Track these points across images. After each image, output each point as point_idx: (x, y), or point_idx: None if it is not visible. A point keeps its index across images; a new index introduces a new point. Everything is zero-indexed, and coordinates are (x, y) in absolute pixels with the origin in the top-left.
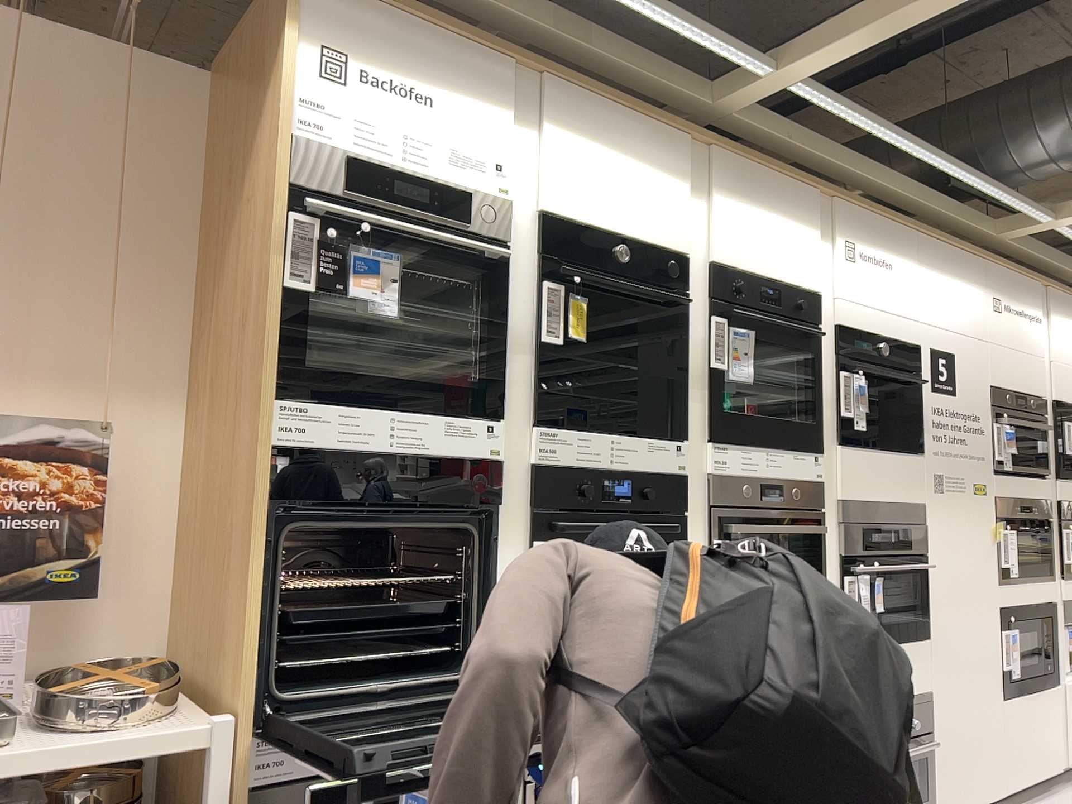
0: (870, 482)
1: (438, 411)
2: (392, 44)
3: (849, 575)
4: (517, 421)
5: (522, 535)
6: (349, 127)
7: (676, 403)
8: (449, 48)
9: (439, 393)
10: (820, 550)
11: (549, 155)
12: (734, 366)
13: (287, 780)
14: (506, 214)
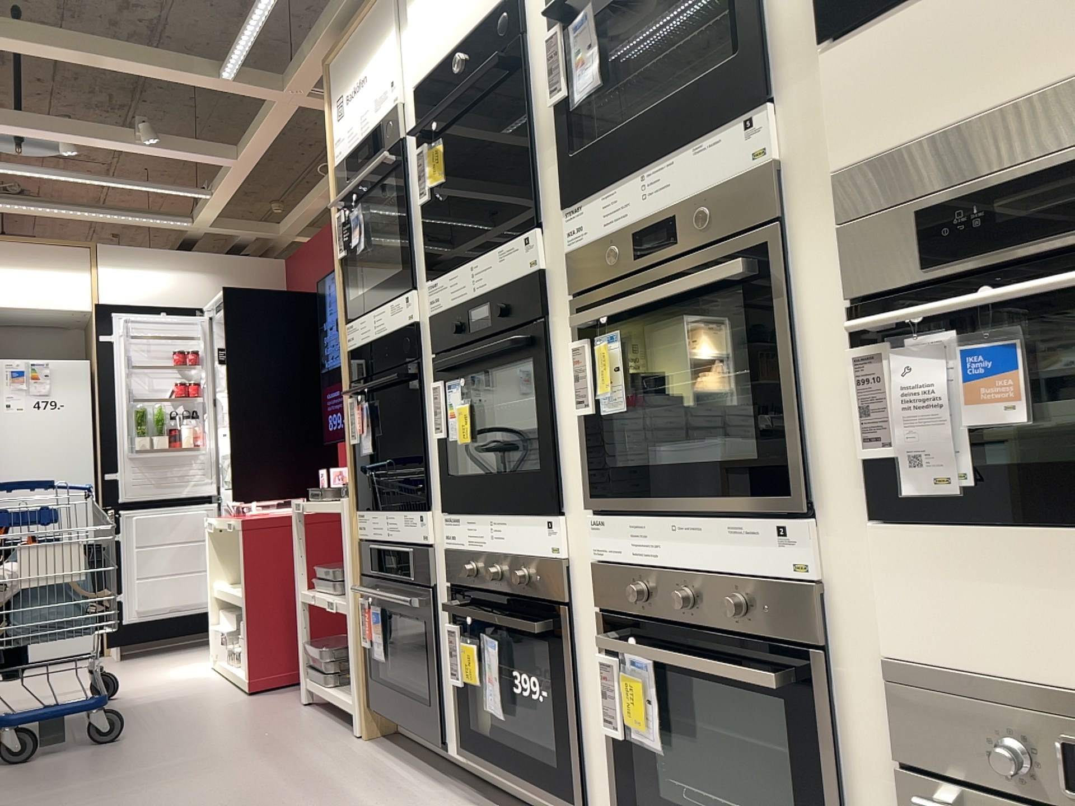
0: (950, 73)
1: (387, 299)
2: (350, 63)
3: (874, 344)
4: (423, 283)
5: (433, 379)
6: (345, 141)
7: (526, 185)
8: (366, 28)
9: (386, 285)
10: (779, 305)
11: (409, 37)
12: (579, 79)
13: (368, 541)
14: (395, 120)
